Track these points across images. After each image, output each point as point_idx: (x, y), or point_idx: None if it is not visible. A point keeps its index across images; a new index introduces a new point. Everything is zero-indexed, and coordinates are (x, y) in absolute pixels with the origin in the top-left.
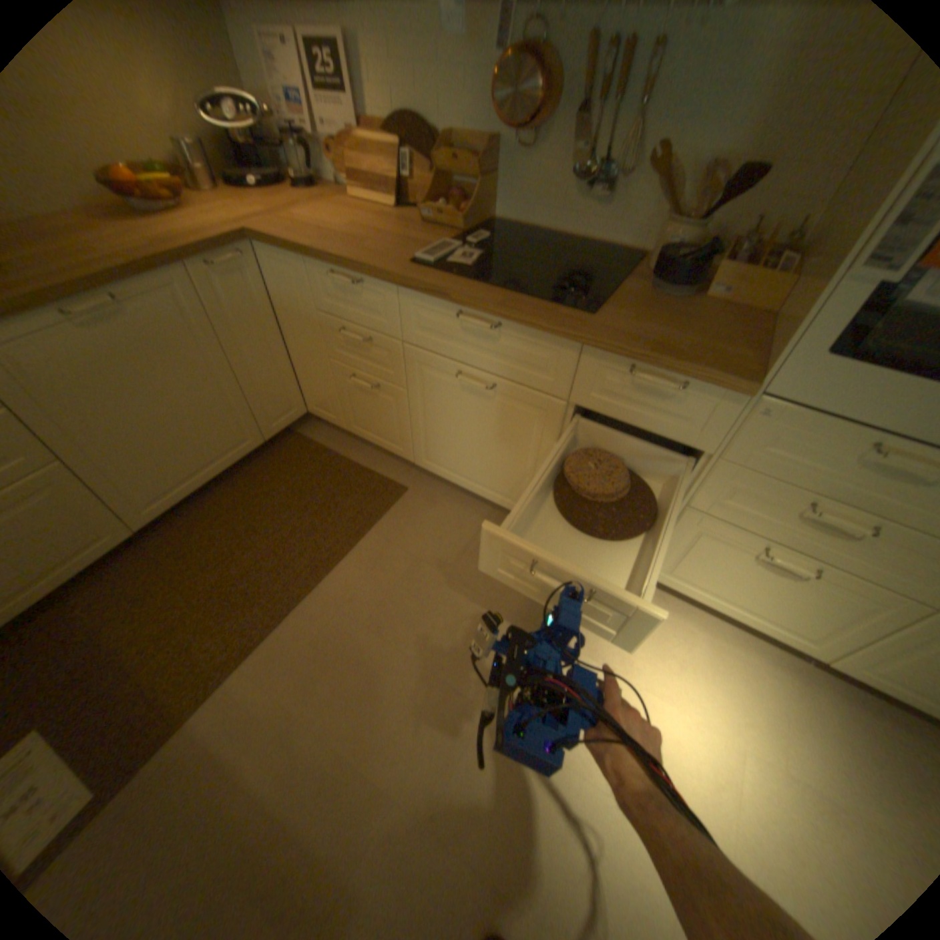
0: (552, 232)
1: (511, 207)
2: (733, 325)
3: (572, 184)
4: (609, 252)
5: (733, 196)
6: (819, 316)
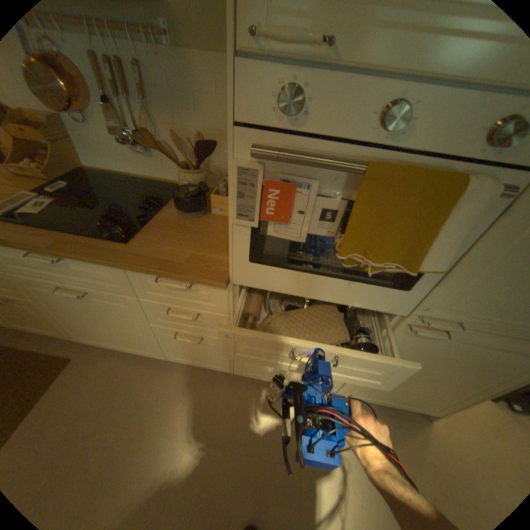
0: (124, 175)
1: (90, 160)
2: (221, 236)
3: (123, 146)
4: (163, 185)
5: (205, 158)
6: (234, 245)
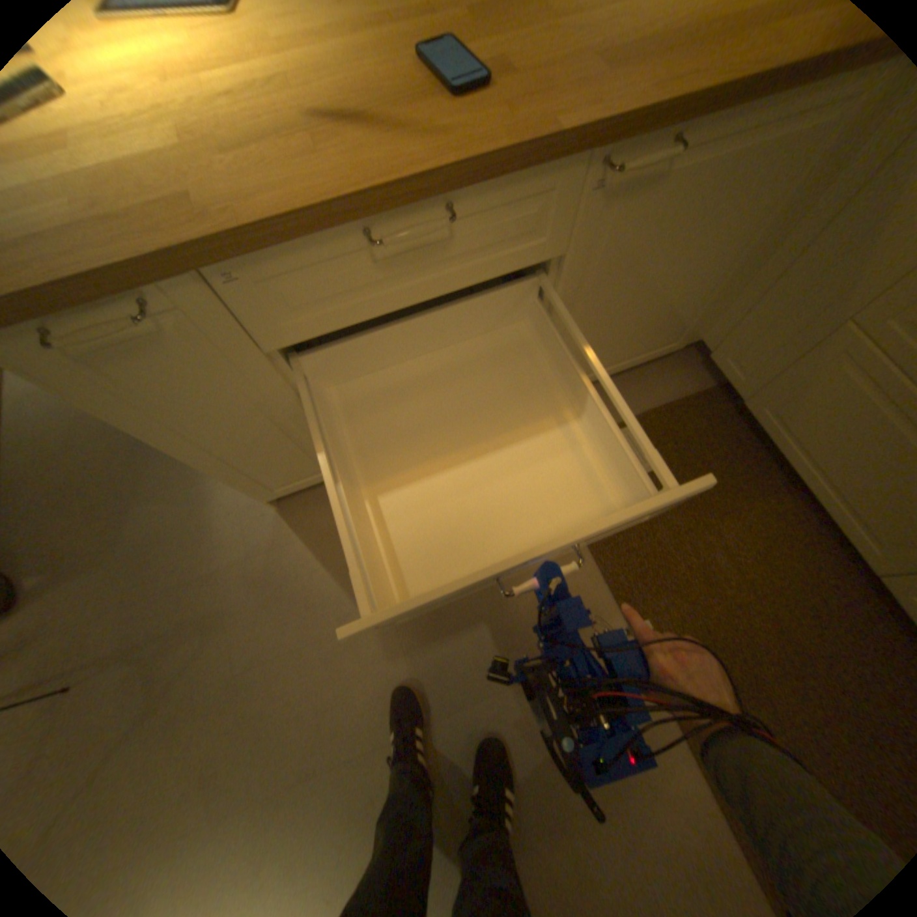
0: None
1: None
2: None
3: None
4: None
5: None
6: None
